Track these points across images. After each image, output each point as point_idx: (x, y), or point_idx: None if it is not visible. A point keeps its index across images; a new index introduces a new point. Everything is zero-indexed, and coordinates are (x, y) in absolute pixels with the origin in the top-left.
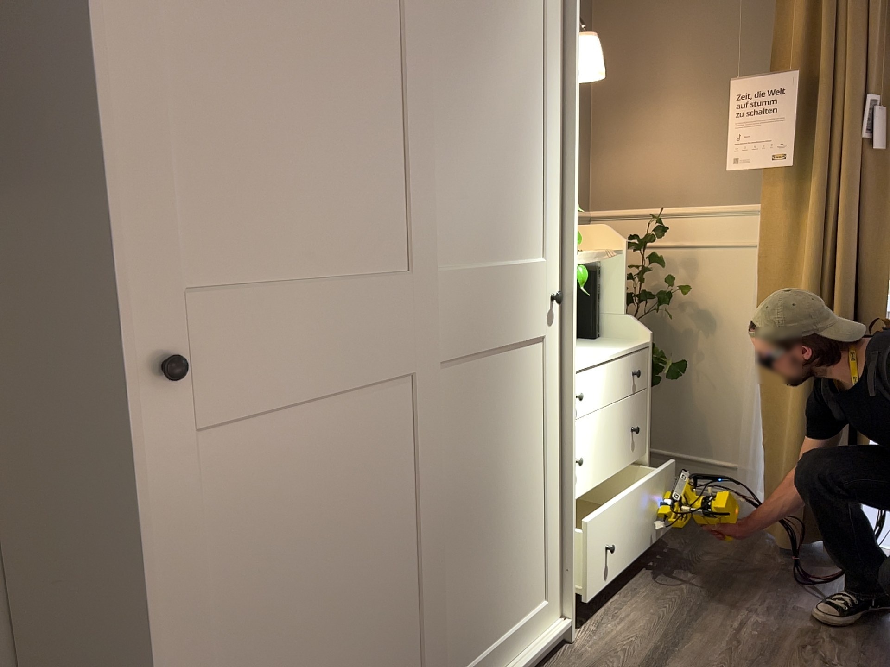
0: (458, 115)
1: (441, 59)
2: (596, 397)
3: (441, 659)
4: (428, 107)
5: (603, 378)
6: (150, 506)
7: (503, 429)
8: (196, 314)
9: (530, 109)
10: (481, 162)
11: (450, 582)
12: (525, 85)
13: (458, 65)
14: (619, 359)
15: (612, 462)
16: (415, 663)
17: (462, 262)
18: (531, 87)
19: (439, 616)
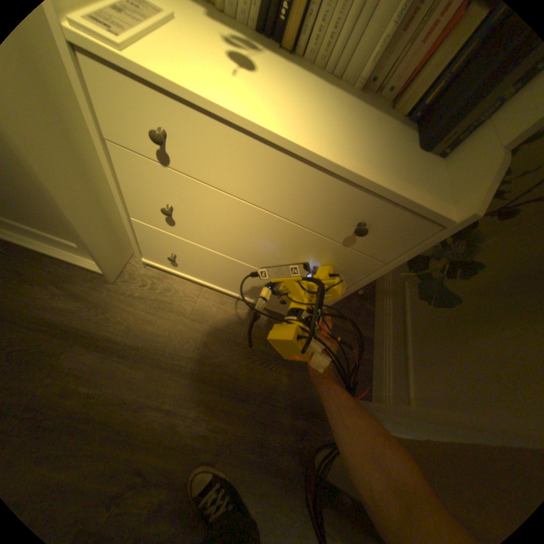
0: None
1: None
2: (225, 171)
3: None
4: None
5: (256, 162)
6: None
7: None
8: None
9: None
10: None
11: None
12: None
13: None
14: (322, 166)
15: (255, 258)
16: None
17: None
18: None
19: None
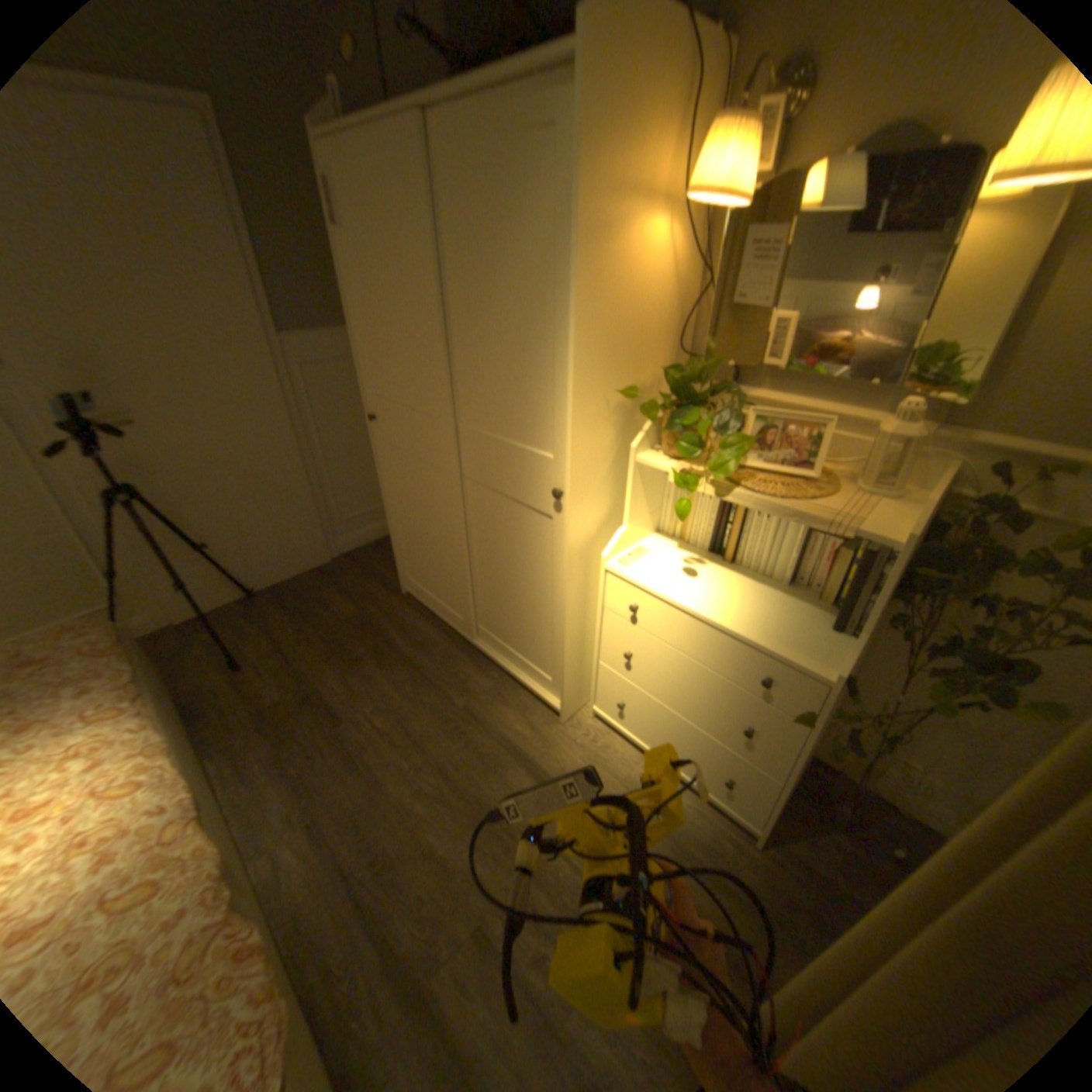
0: (470, 326)
1: (456, 286)
2: (669, 631)
3: (475, 611)
4: (447, 322)
5: (687, 627)
6: (376, 455)
7: (513, 546)
8: (376, 403)
9: (536, 316)
10: (489, 361)
11: (482, 588)
12: (529, 293)
13: (467, 287)
14: (726, 632)
15: (694, 713)
16: (457, 594)
17: (477, 426)
18: (536, 294)
19: (473, 593)
